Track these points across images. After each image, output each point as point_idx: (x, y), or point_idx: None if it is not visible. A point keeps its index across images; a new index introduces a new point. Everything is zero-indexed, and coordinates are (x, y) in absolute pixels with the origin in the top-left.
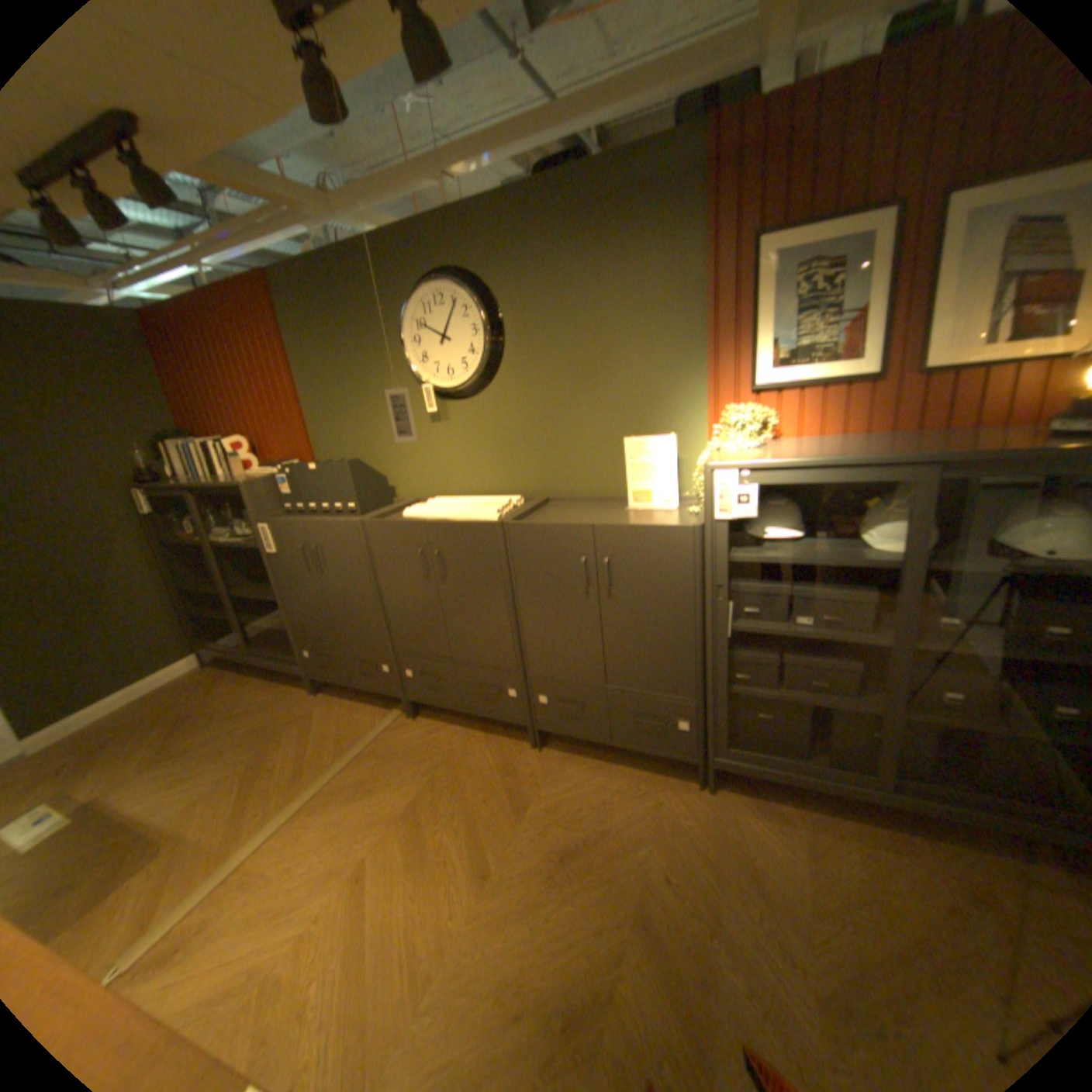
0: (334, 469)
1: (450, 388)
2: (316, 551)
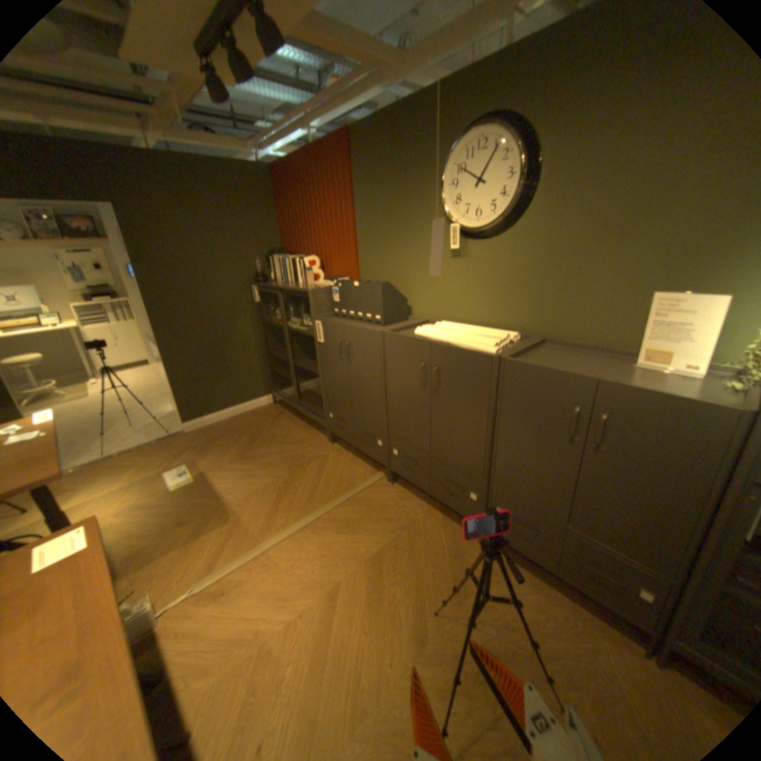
0: (372, 288)
1: (475, 228)
2: (349, 347)
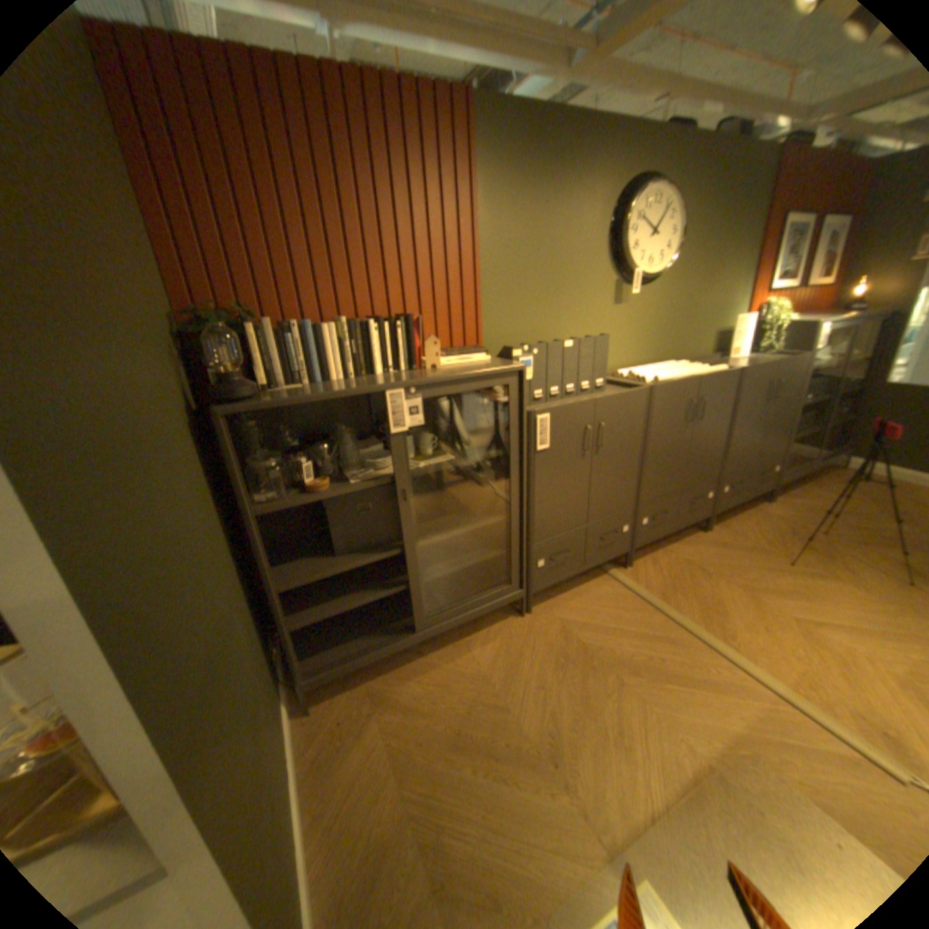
0: (595, 344)
1: (653, 274)
2: (601, 429)
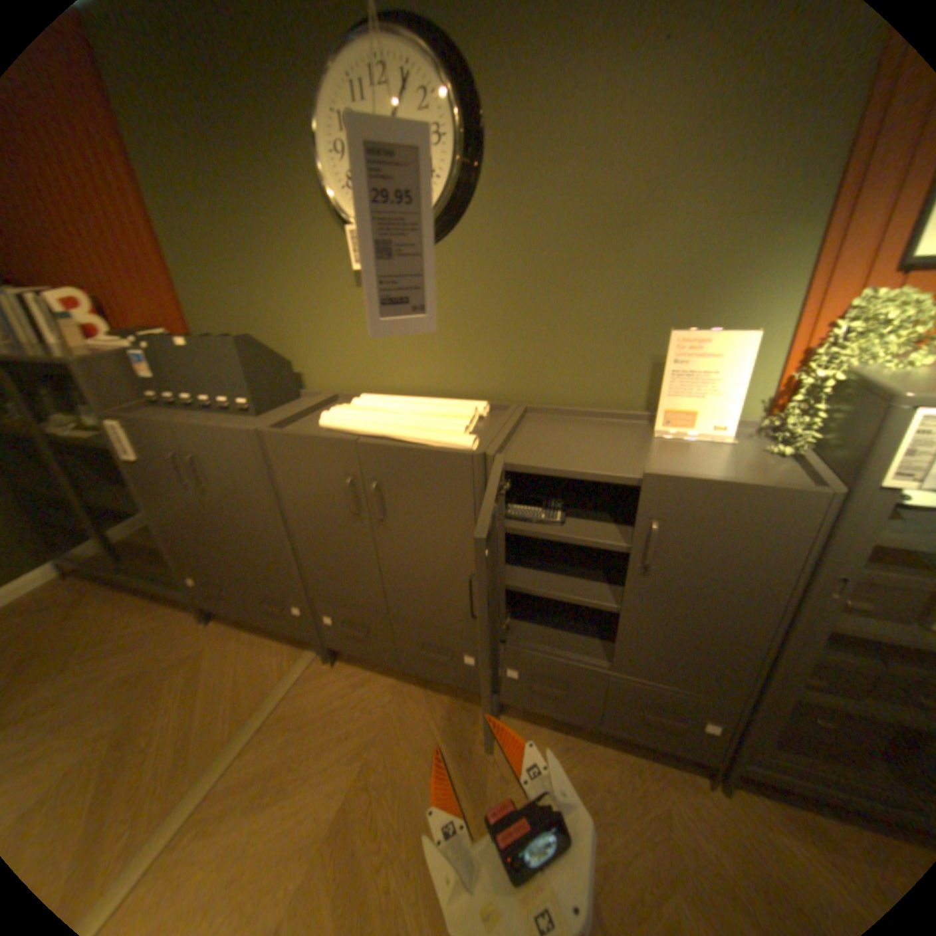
0: (211, 348)
1: None
2: (189, 465)
